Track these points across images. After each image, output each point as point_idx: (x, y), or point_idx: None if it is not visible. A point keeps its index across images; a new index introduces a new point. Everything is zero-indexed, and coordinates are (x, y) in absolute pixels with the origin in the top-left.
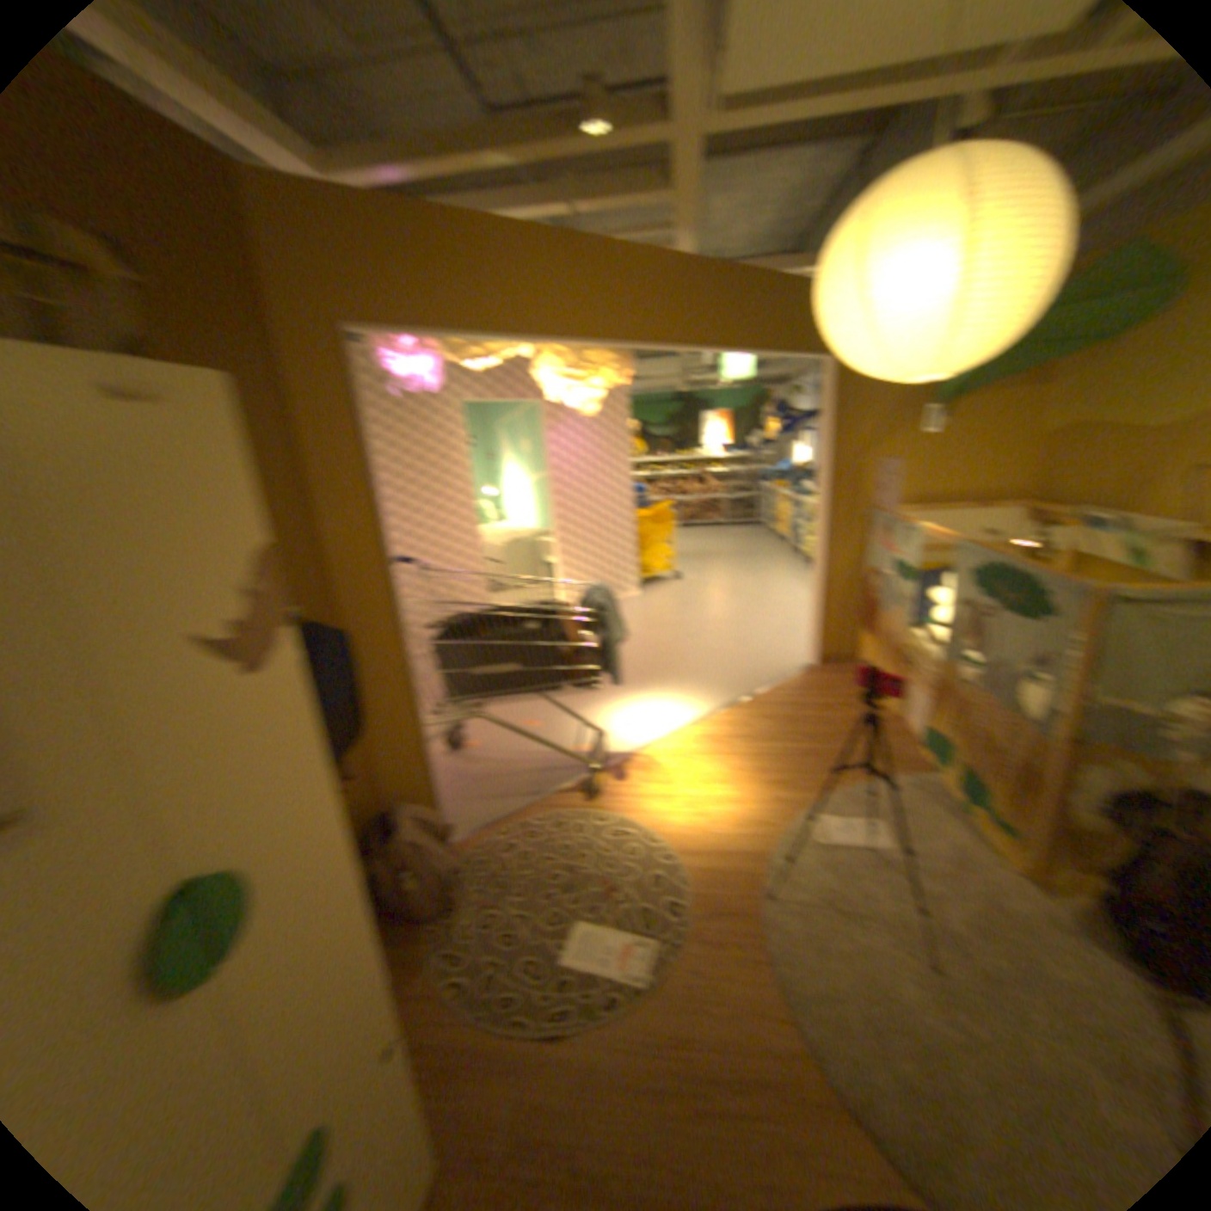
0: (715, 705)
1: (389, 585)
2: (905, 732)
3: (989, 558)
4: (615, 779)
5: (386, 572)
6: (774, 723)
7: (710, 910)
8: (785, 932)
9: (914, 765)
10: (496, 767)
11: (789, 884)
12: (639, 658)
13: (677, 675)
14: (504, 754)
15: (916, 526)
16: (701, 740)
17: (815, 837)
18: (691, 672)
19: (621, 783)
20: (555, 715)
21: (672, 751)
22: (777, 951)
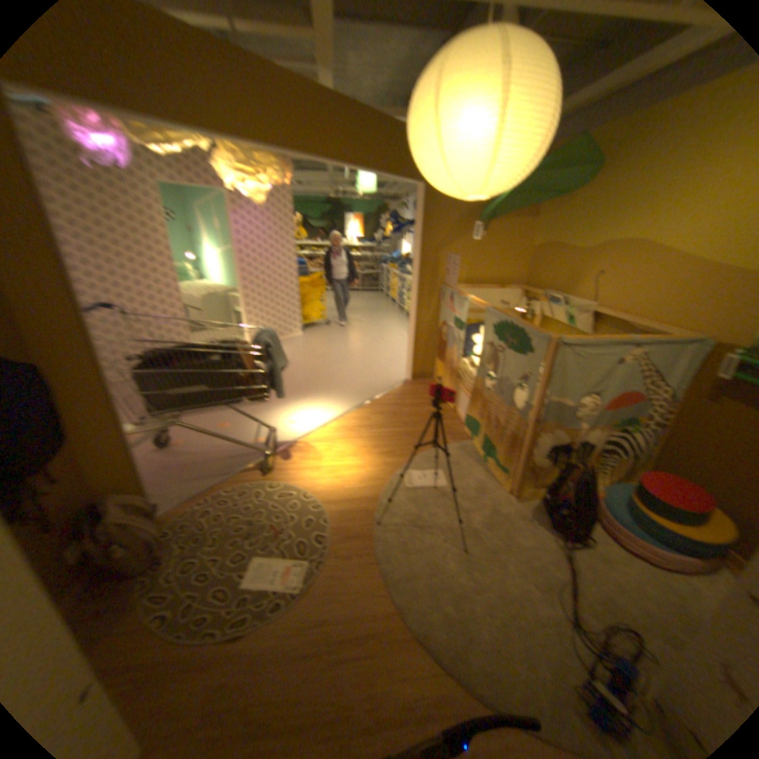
0: (349, 407)
1: (79, 327)
2: (456, 418)
3: (502, 318)
4: (282, 460)
5: (76, 316)
6: (384, 416)
7: (342, 537)
8: (386, 543)
9: (460, 436)
10: (194, 459)
11: (389, 514)
12: (301, 378)
13: (326, 388)
14: (201, 449)
15: (466, 298)
16: (340, 430)
17: (405, 484)
18: (335, 386)
19: (286, 462)
20: (240, 419)
21: (321, 438)
22: (380, 555)
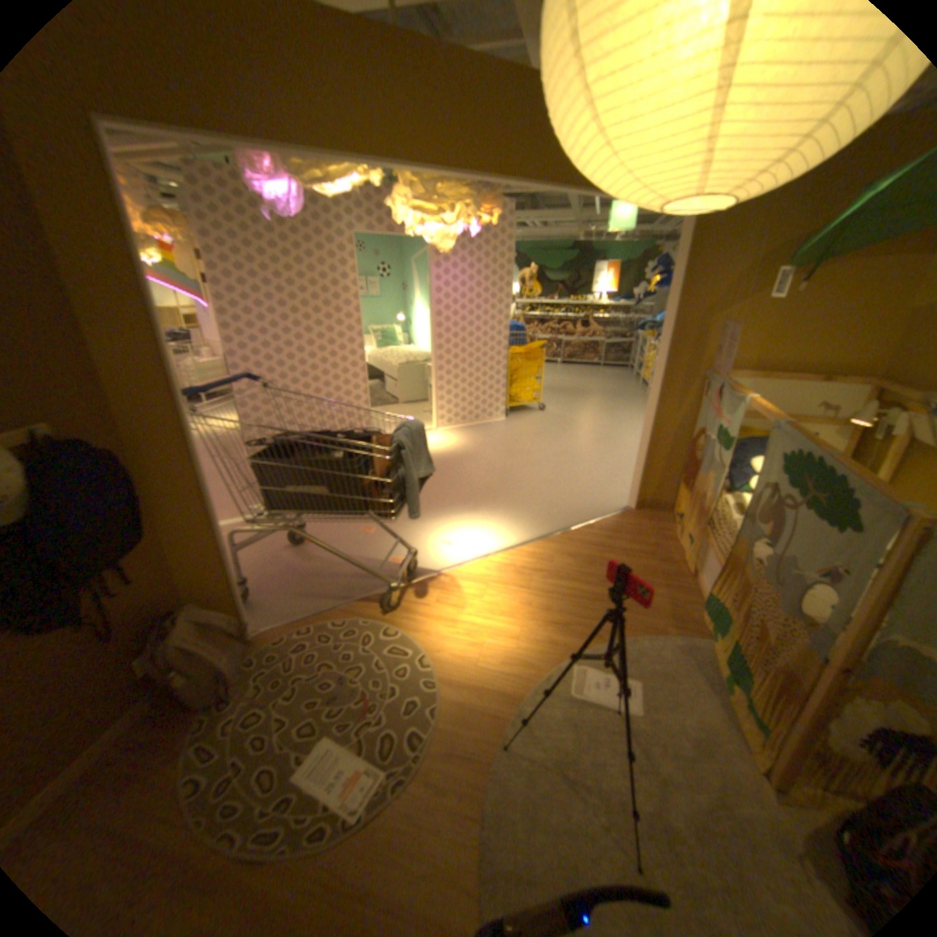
0: (529, 534)
1: (169, 406)
2: (695, 588)
3: (803, 445)
4: (414, 594)
5: (166, 393)
6: (575, 560)
7: (446, 747)
8: (505, 788)
9: (692, 625)
10: (312, 569)
11: (528, 734)
12: (481, 479)
13: (507, 500)
14: (330, 555)
15: (743, 395)
16: (504, 567)
17: (570, 688)
18: (520, 499)
19: (418, 599)
20: (389, 523)
21: (474, 574)
22: (490, 808)
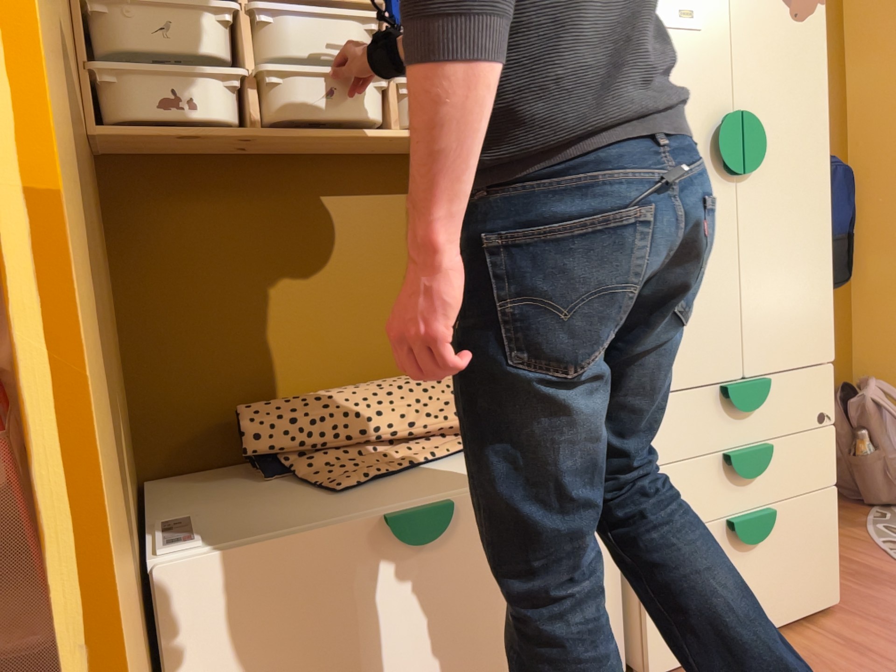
0: None
1: None
2: None
3: None
4: None
5: None
6: None
7: None
8: None
9: None
10: None
11: None
12: None
13: None
14: None
15: None
16: None
17: None
18: None
19: None
20: None
21: None
22: None
